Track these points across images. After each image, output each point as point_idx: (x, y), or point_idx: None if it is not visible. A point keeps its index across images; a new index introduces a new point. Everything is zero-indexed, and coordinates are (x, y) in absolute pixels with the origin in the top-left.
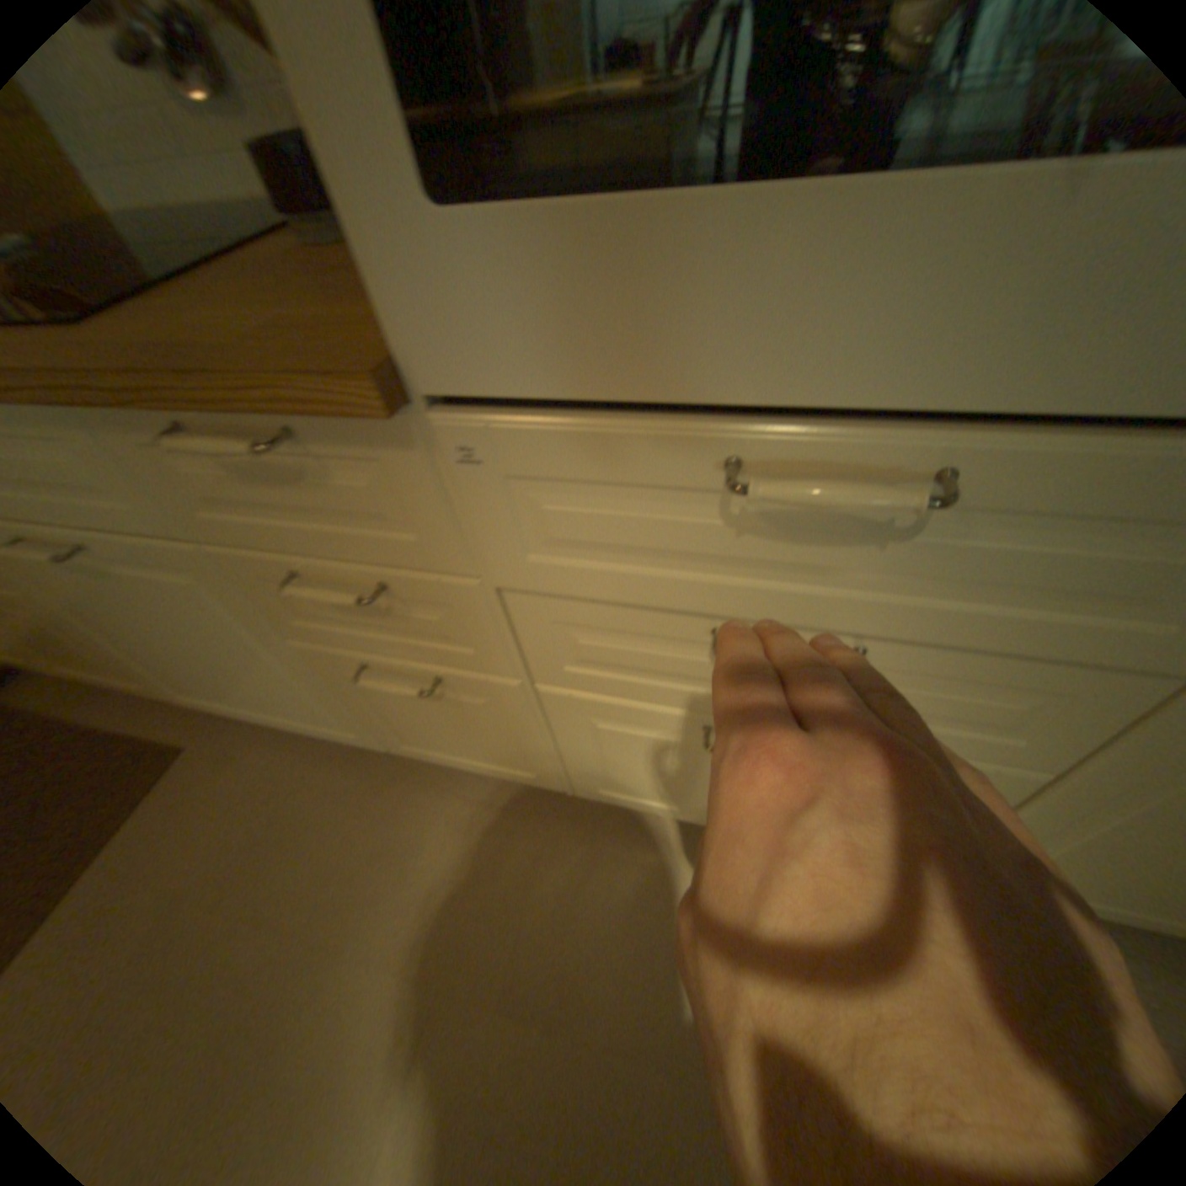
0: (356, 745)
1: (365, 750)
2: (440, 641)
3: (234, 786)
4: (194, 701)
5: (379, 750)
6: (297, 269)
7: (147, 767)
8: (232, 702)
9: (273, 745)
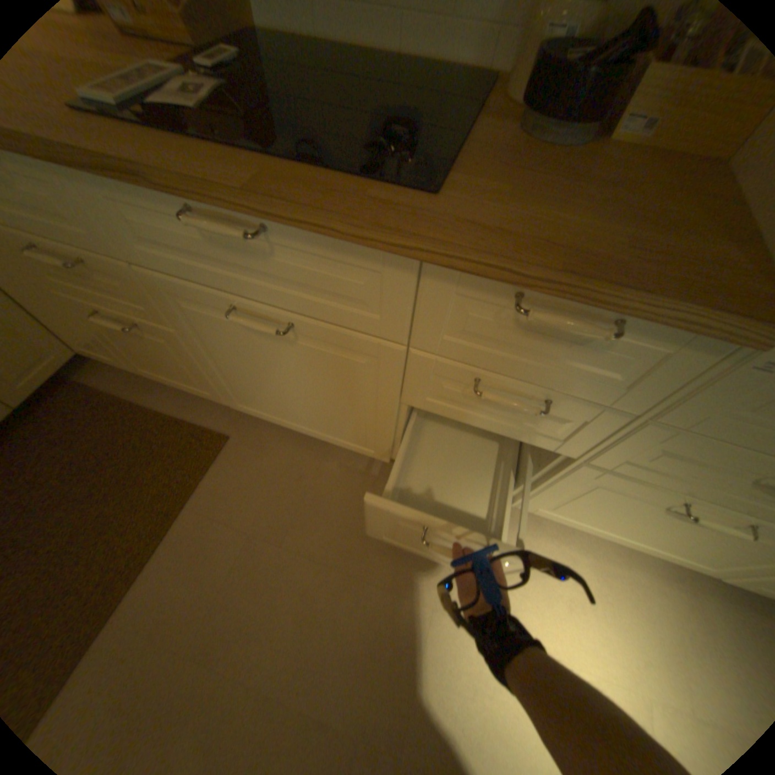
0: (373, 454)
1: (375, 457)
2: (552, 430)
3: (275, 465)
4: (260, 409)
5: (390, 460)
6: (568, 164)
7: (209, 443)
8: (298, 416)
9: (296, 440)
